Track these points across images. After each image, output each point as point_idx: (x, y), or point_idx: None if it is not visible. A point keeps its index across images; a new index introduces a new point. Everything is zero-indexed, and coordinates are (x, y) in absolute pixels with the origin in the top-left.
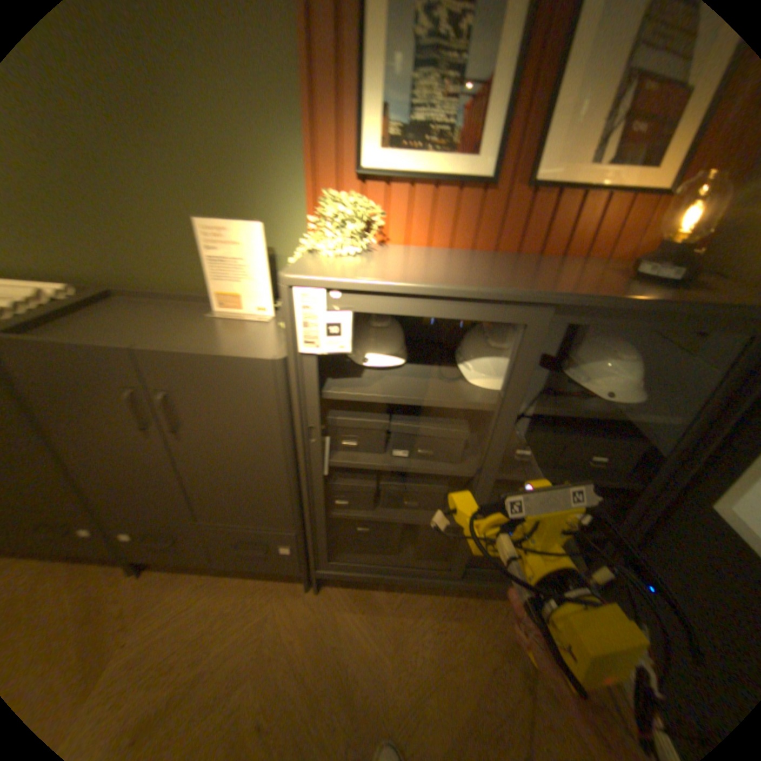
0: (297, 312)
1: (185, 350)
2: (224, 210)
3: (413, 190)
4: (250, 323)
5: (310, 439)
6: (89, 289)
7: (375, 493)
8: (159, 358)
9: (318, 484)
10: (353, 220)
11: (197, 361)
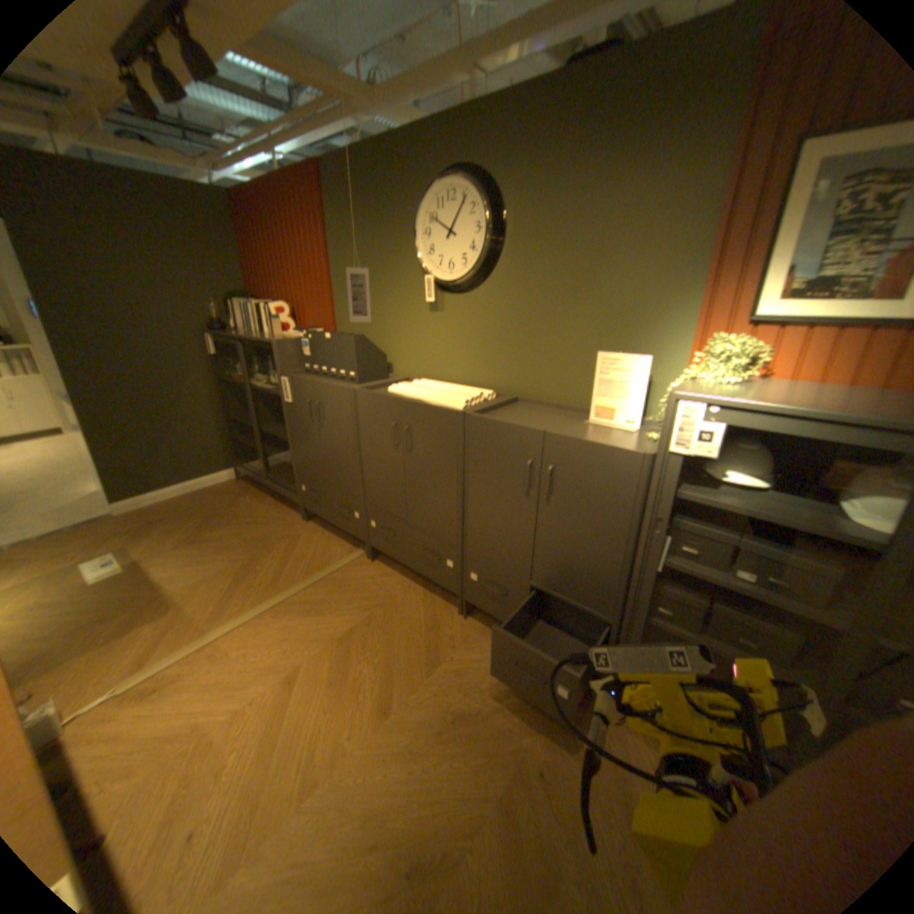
0: (678, 421)
1: (581, 439)
2: (620, 348)
3: (813, 333)
4: (621, 433)
5: (657, 531)
6: (507, 397)
7: (707, 615)
8: (562, 441)
9: (651, 580)
10: (740, 358)
11: (587, 447)
